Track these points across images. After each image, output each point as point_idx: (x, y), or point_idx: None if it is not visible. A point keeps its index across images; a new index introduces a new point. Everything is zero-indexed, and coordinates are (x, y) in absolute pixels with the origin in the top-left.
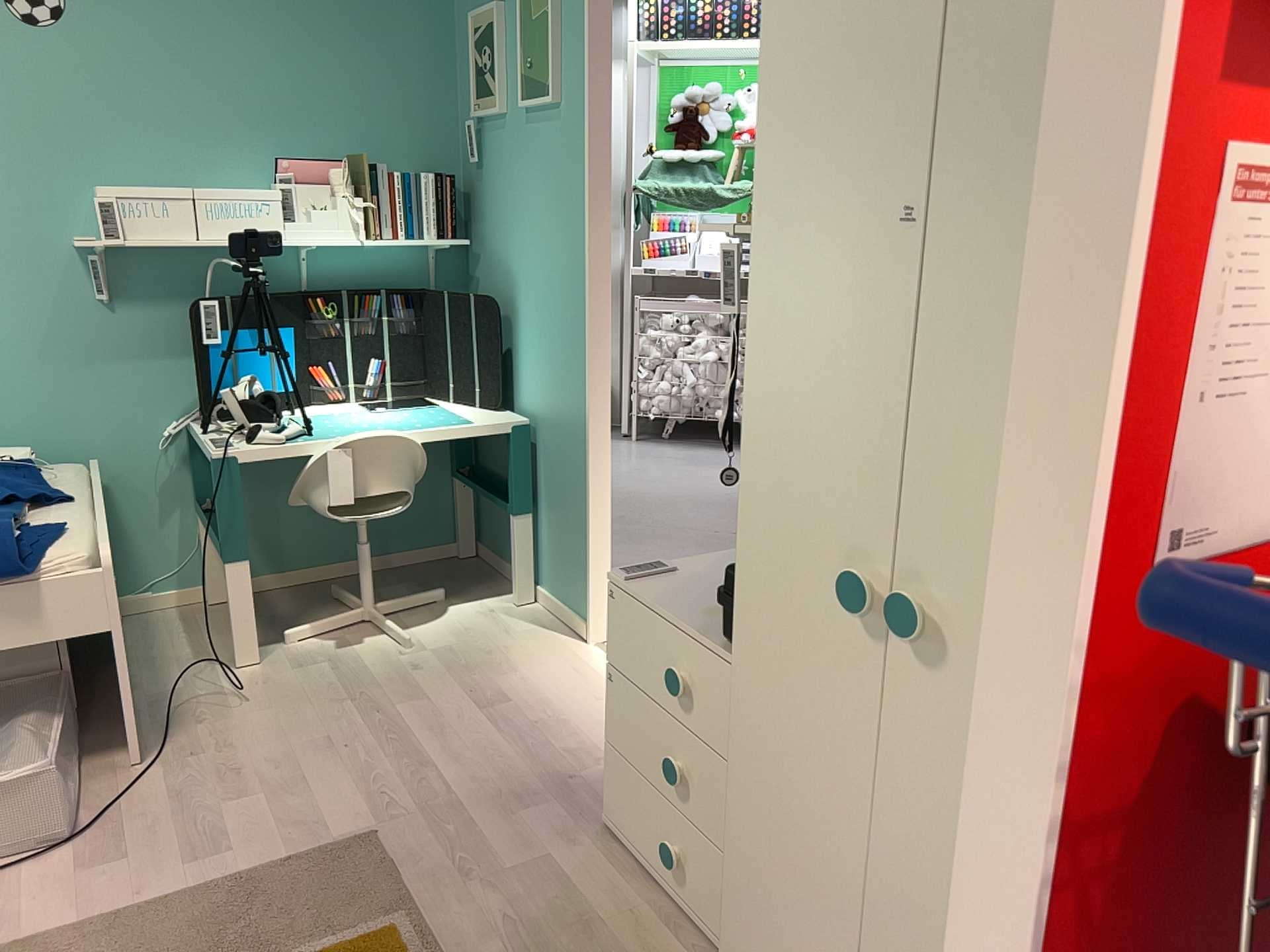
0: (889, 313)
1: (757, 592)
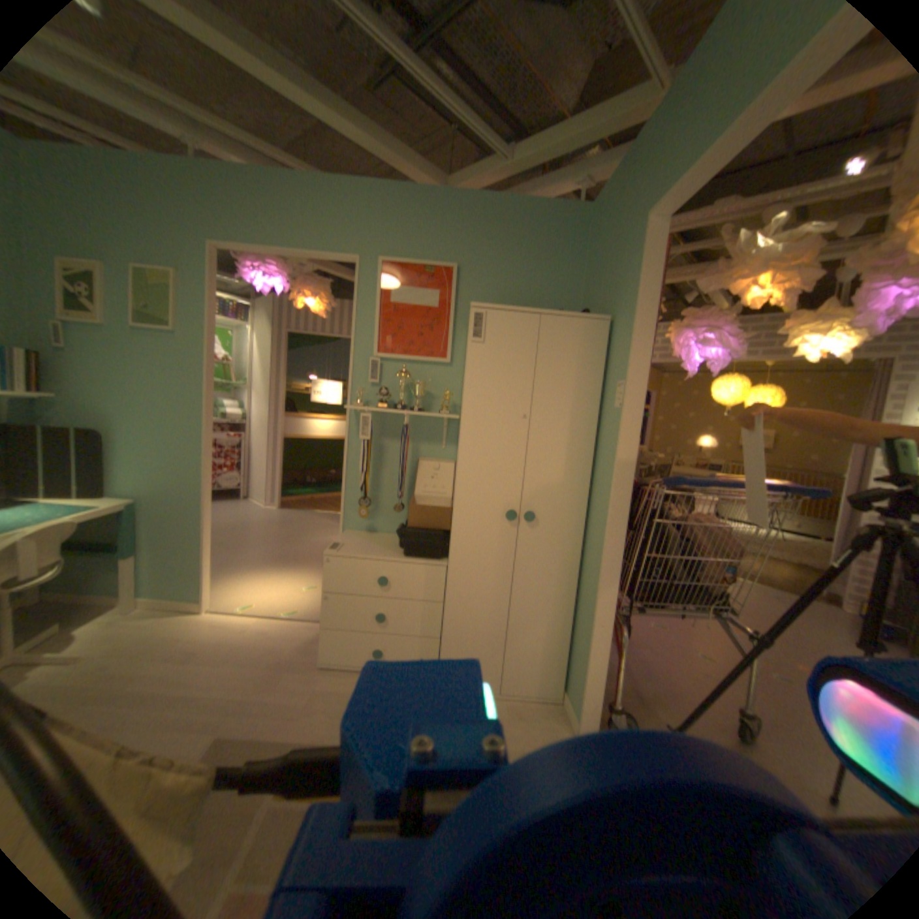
0: (515, 444)
1: (460, 529)
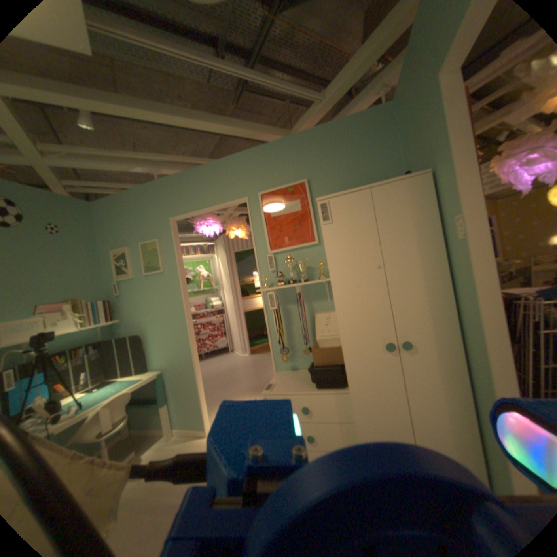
0: (379, 289)
1: (353, 364)
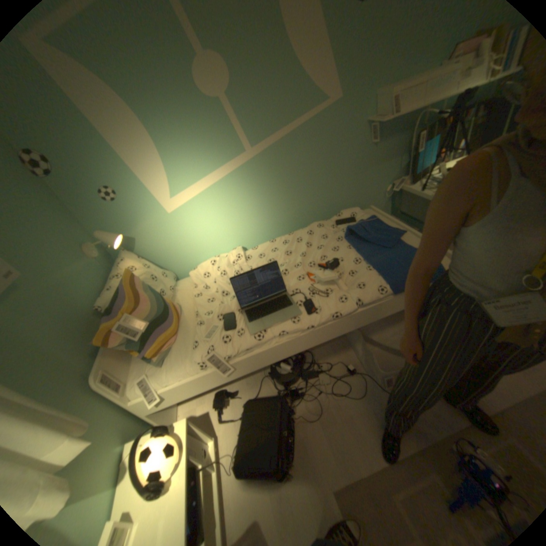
0: None
1: None
